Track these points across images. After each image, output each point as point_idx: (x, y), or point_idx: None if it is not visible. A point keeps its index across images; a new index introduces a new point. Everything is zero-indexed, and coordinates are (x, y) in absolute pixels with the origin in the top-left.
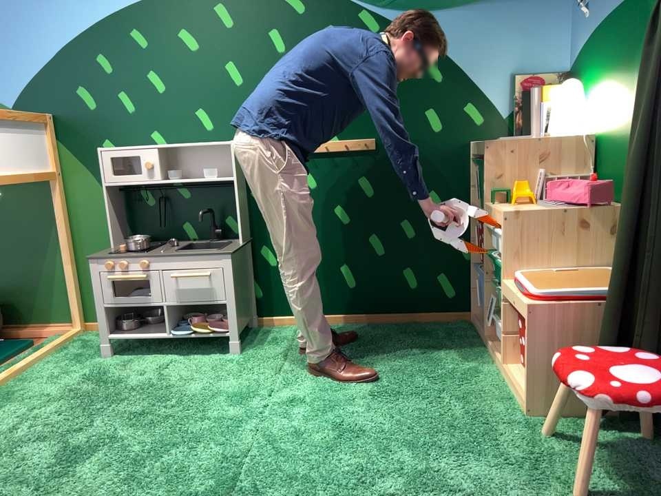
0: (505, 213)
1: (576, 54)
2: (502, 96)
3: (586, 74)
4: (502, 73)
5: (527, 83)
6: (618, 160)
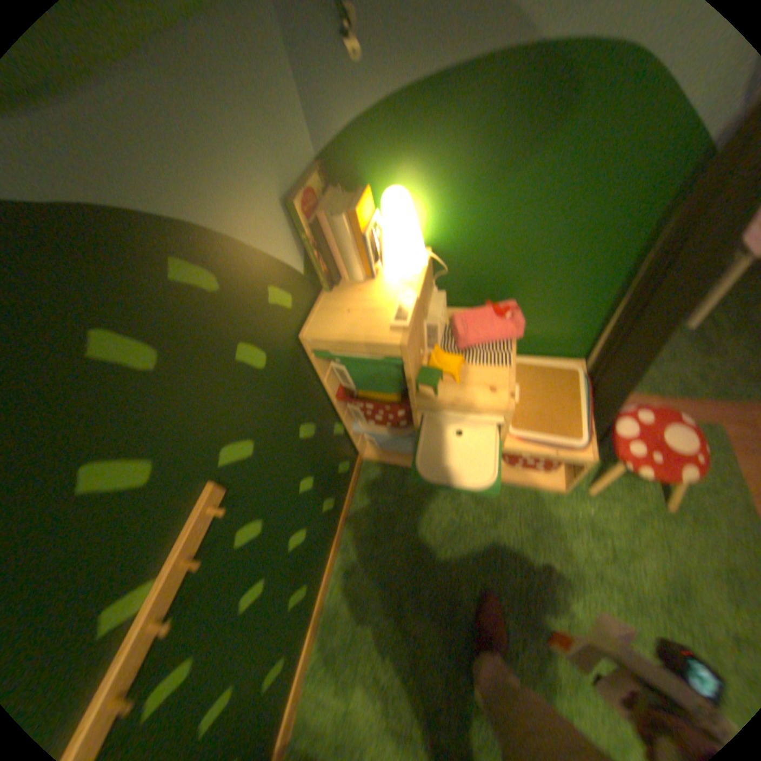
0: (513, 409)
1: (338, 131)
2: (291, 243)
3: (381, 168)
4: (276, 205)
5: (308, 204)
6: (484, 272)
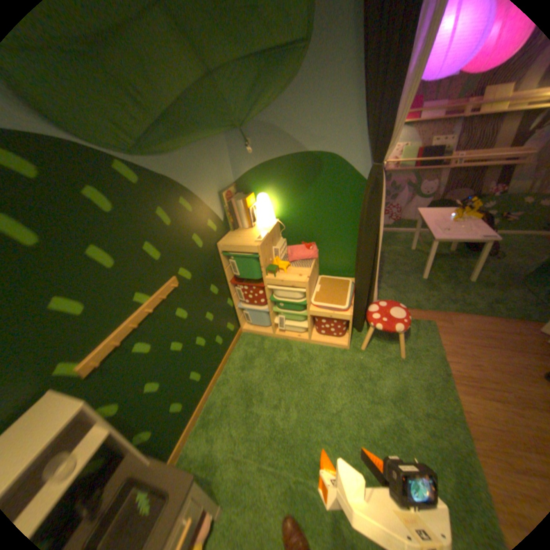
0: (307, 281)
1: (242, 174)
2: (219, 207)
3: (258, 187)
4: (216, 193)
5: (228, 195)
6: (301, 231)
